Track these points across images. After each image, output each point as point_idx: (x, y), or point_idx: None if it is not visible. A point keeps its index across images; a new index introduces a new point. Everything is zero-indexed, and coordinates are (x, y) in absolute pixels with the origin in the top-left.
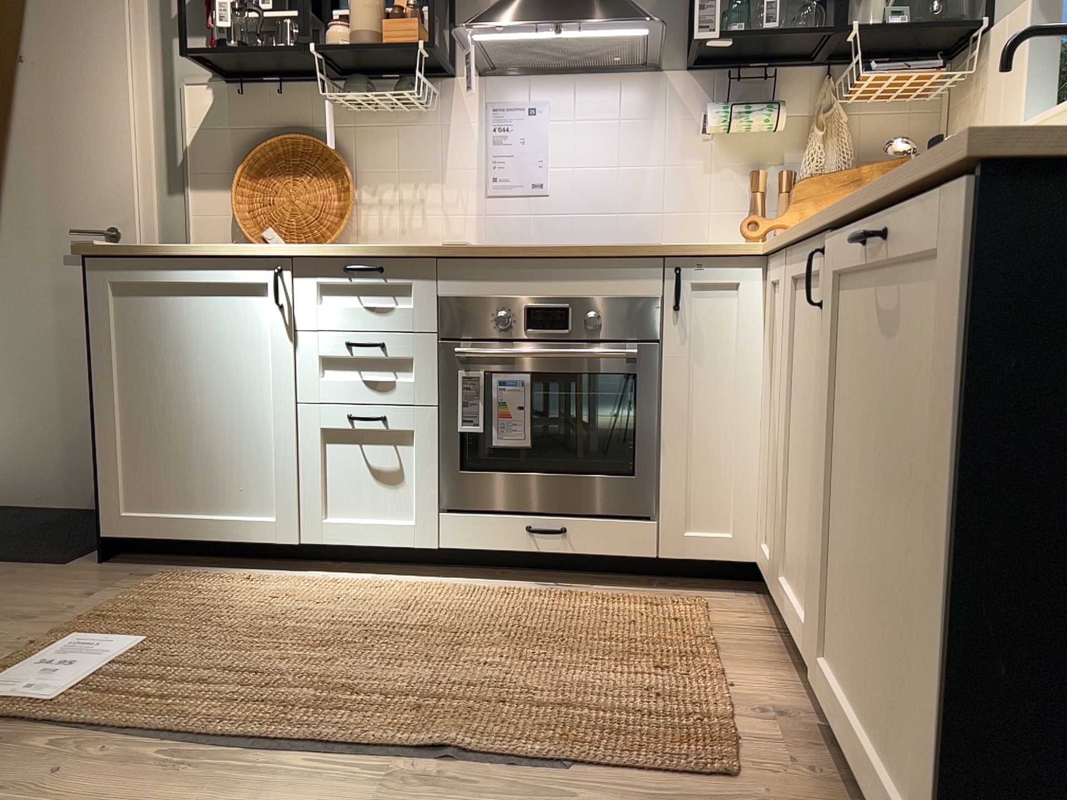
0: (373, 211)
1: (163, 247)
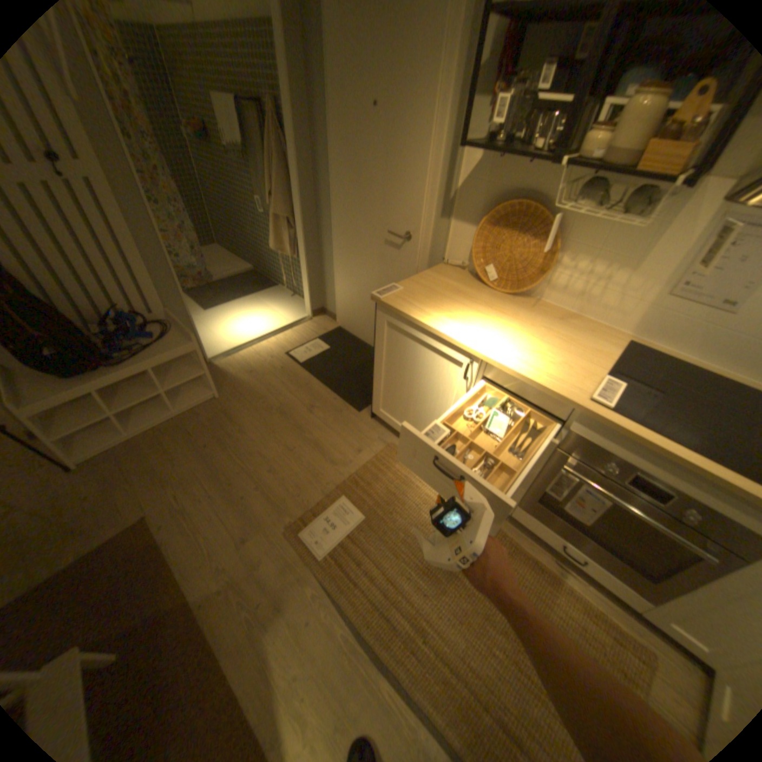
0: (568, 272)
1: (413, 318)
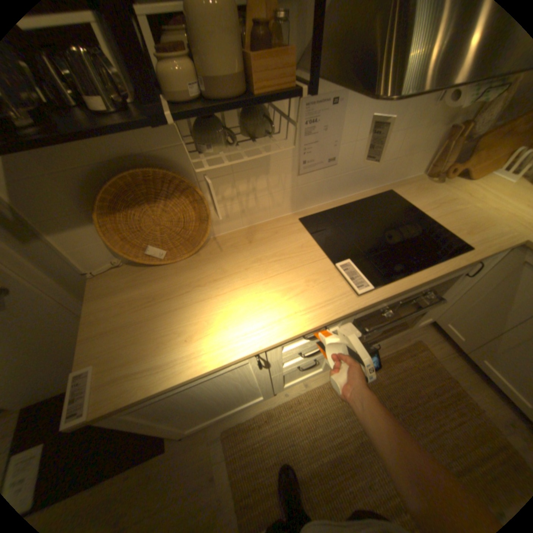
0: (220, 204)
1: (159, 390)
